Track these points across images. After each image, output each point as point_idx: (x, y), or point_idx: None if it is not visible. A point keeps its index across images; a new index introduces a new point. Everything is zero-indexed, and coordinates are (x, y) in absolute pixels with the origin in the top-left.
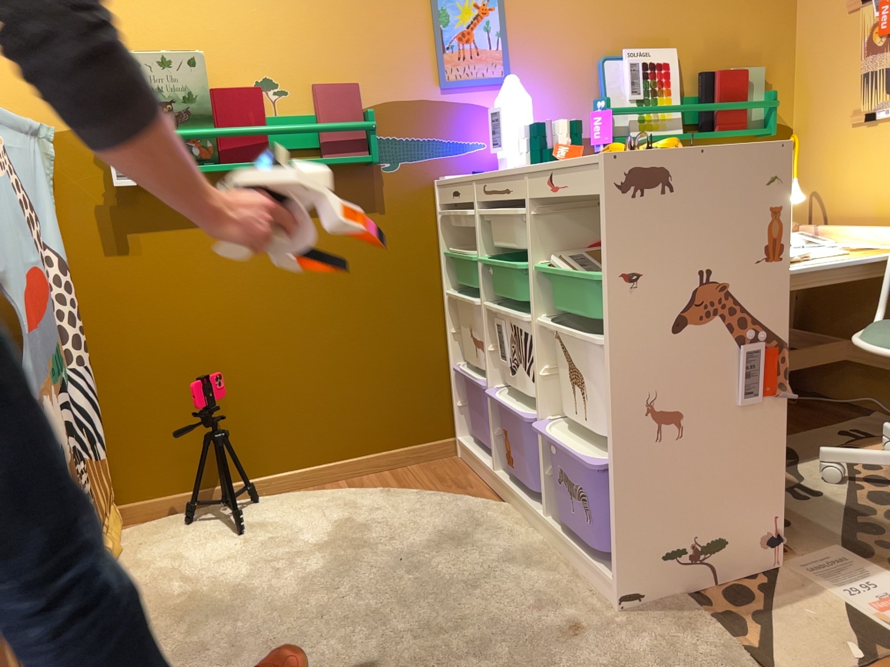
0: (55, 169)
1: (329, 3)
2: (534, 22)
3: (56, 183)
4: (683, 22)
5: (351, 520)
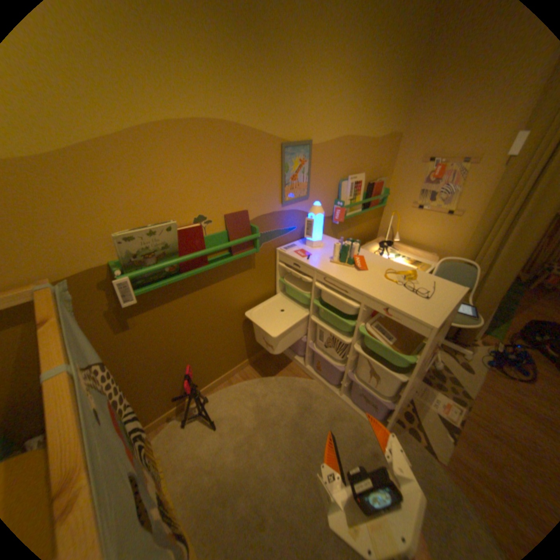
0: (69, 301)
1: (232, 165)
2: (320, 165)
3: (72, 308)
4: (368, 159)
5: (259, 405)
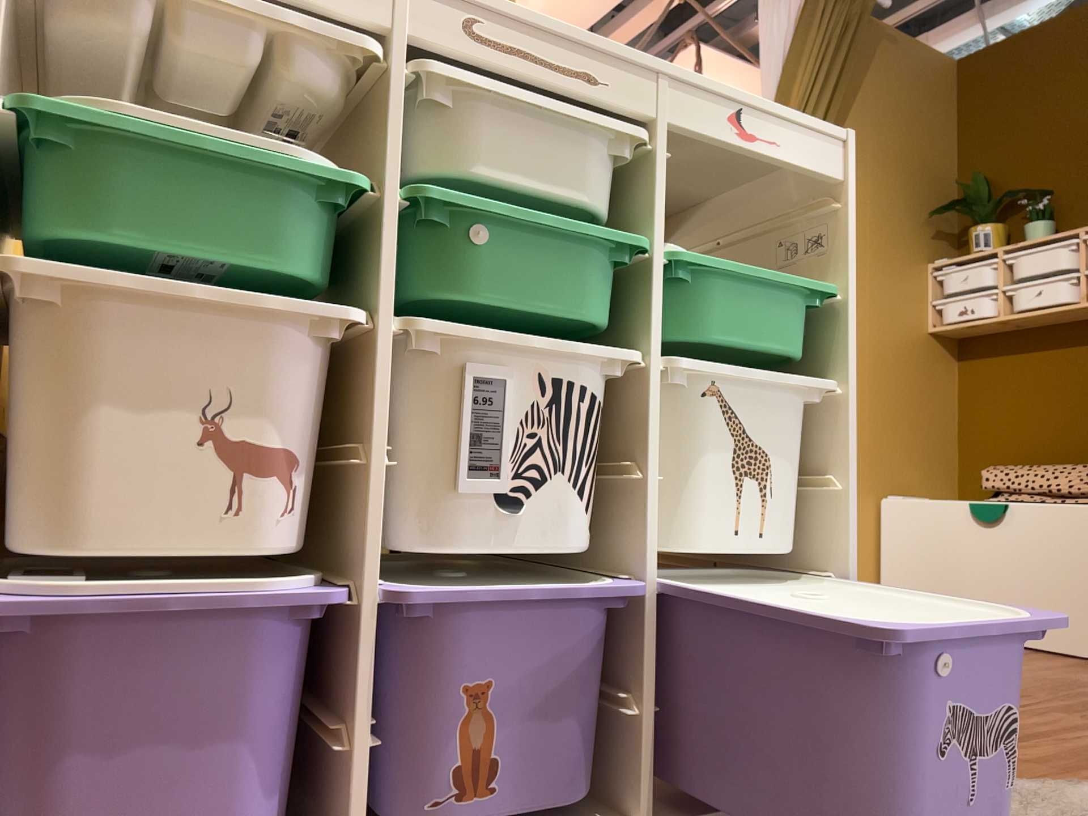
0: None
1: None
2: None
3: None
4: None
5: None
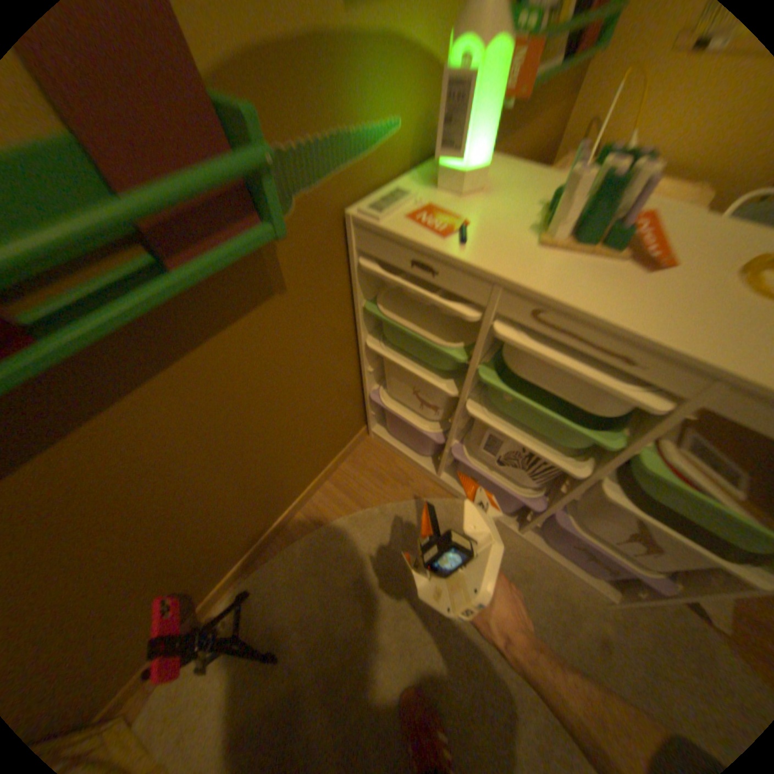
0: None
1: None
2: None
3: None
4: None
5: (358, 580)
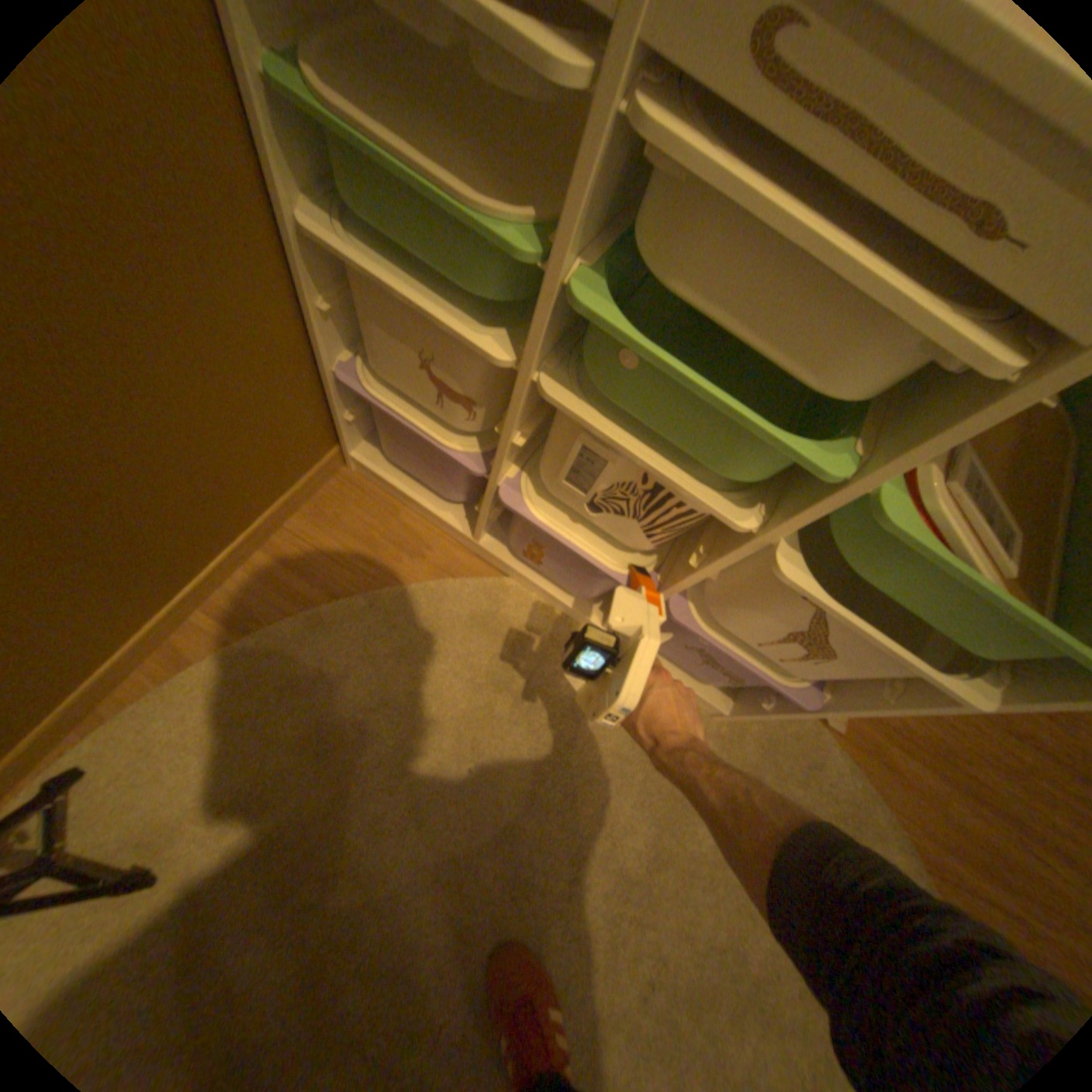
0: None
1: None
2: None
3: None
4: None
5: (325, 722)
